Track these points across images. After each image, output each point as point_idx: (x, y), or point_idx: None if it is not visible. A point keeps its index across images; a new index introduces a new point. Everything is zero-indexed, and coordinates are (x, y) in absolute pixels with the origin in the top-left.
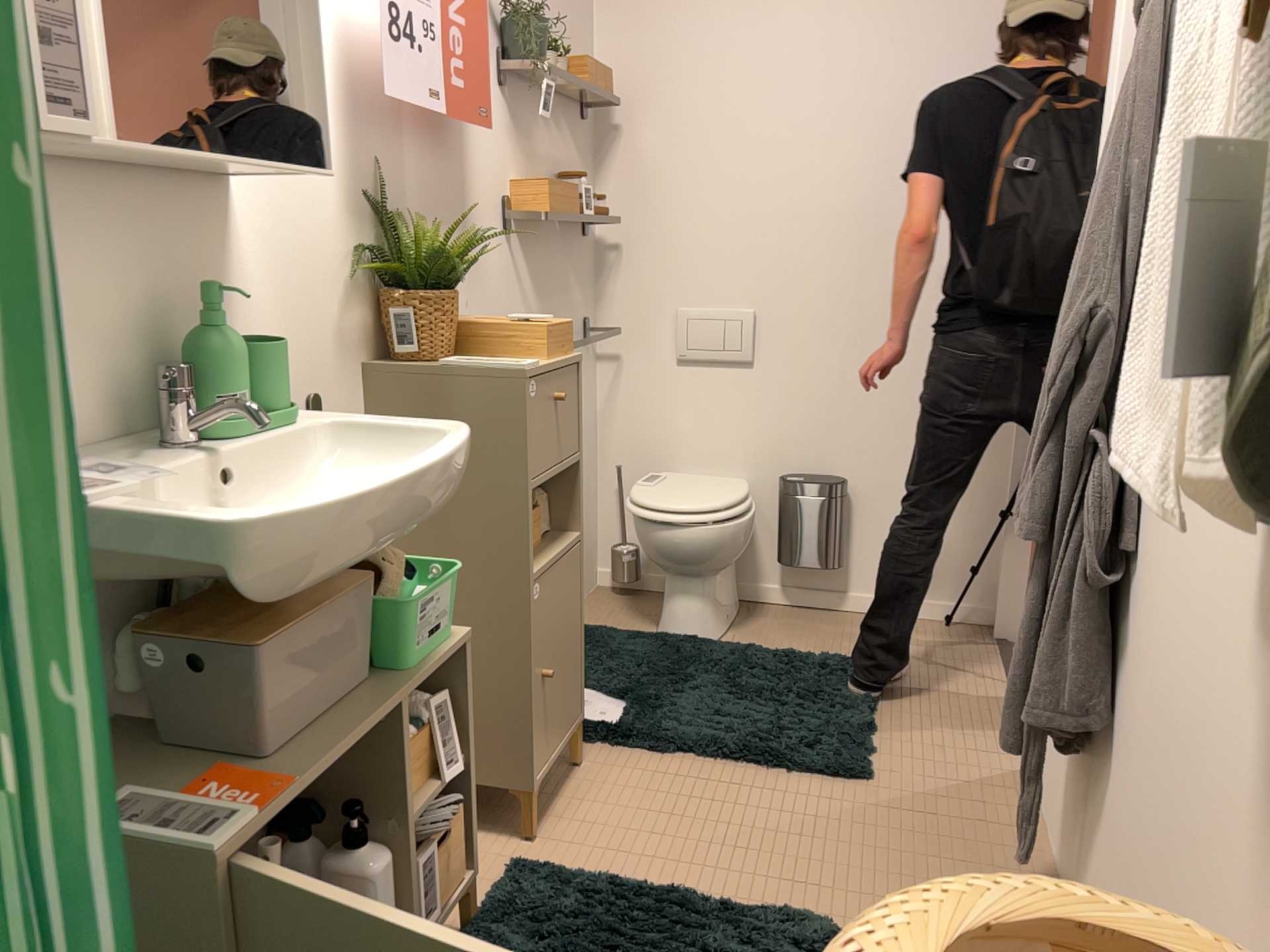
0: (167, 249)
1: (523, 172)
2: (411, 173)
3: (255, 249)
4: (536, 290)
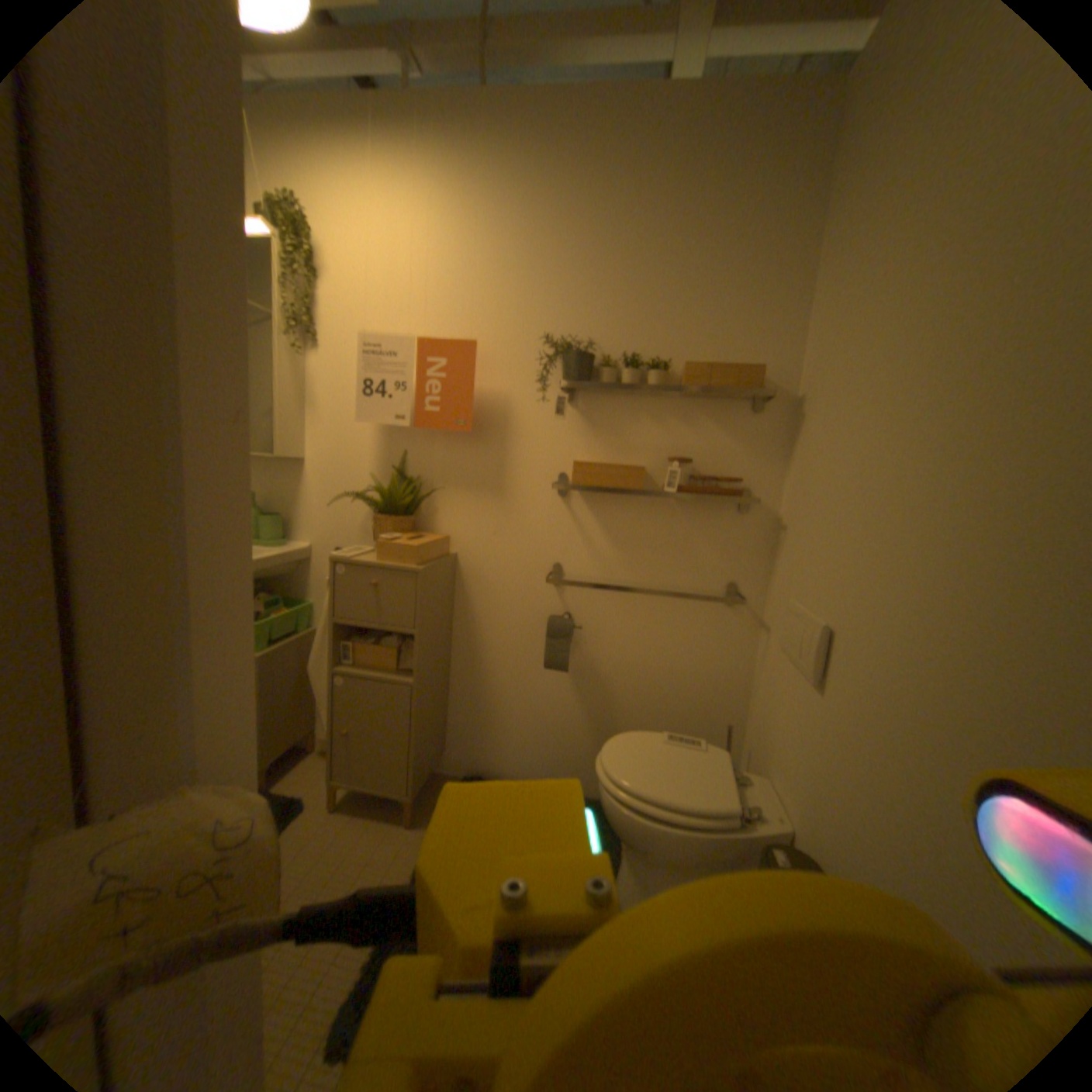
0: (270, 480)
1: (601, 453)
2: (436, 454)
3: (312, 483)
4: (613, 539)
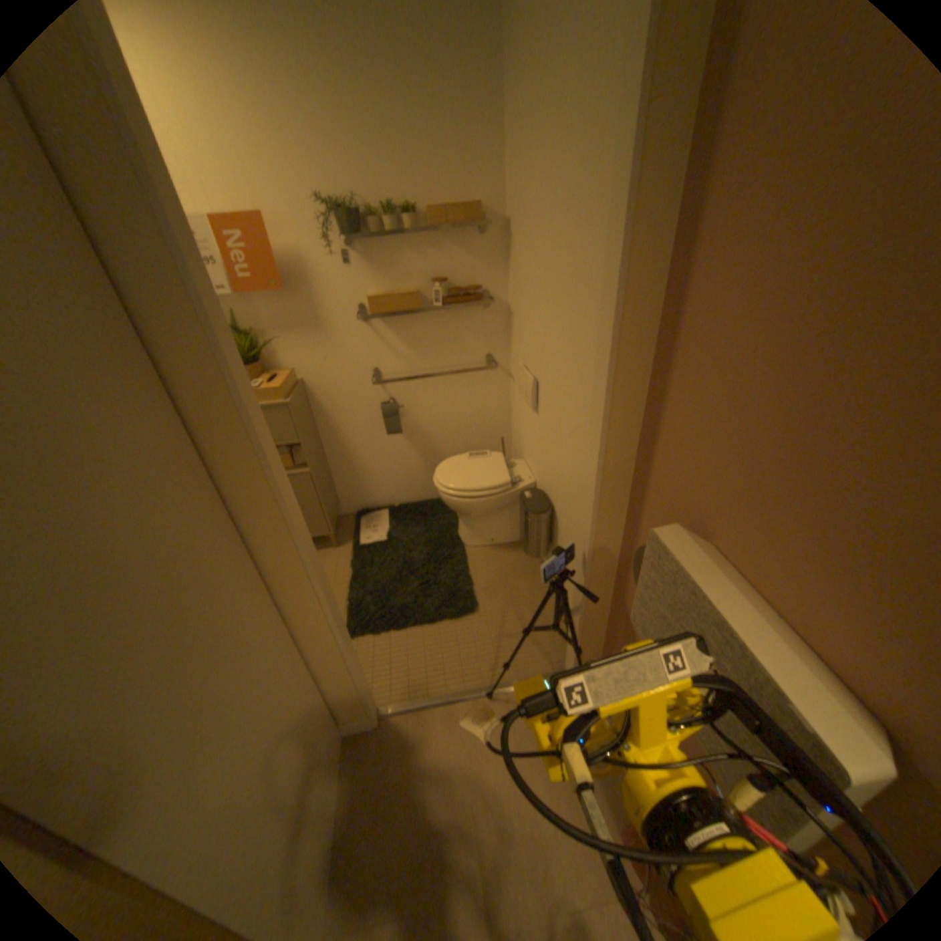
0: None
1: (383, 286)
2: (259, 310)
3: None
4: (408, 346)
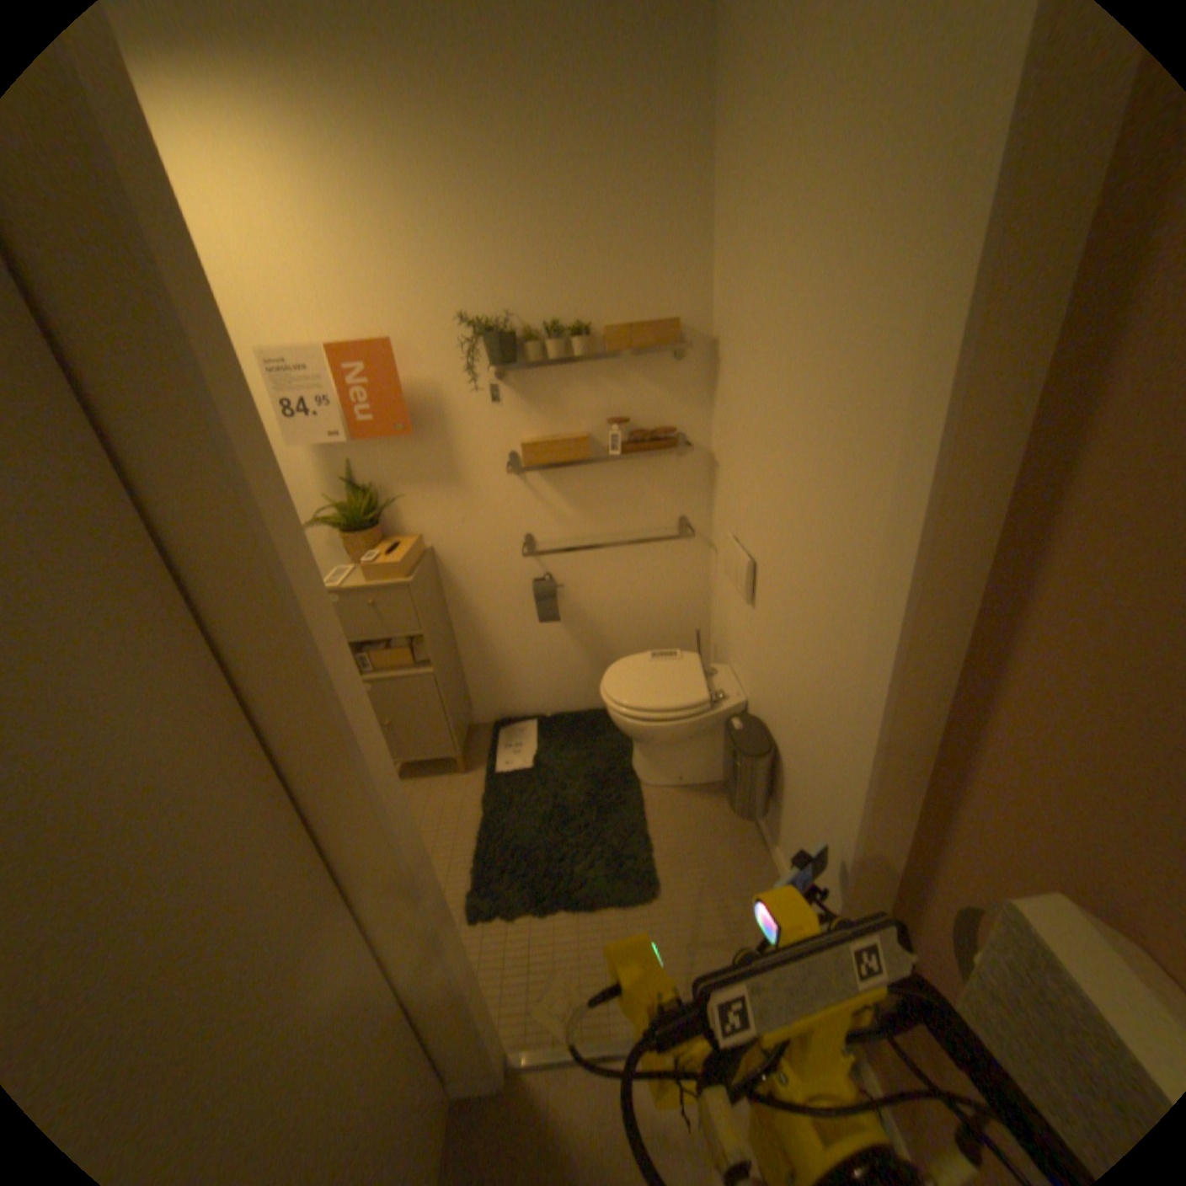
0: None
1: (543, 429)
2: (382, 460)
3: None
4: (572, 505)
